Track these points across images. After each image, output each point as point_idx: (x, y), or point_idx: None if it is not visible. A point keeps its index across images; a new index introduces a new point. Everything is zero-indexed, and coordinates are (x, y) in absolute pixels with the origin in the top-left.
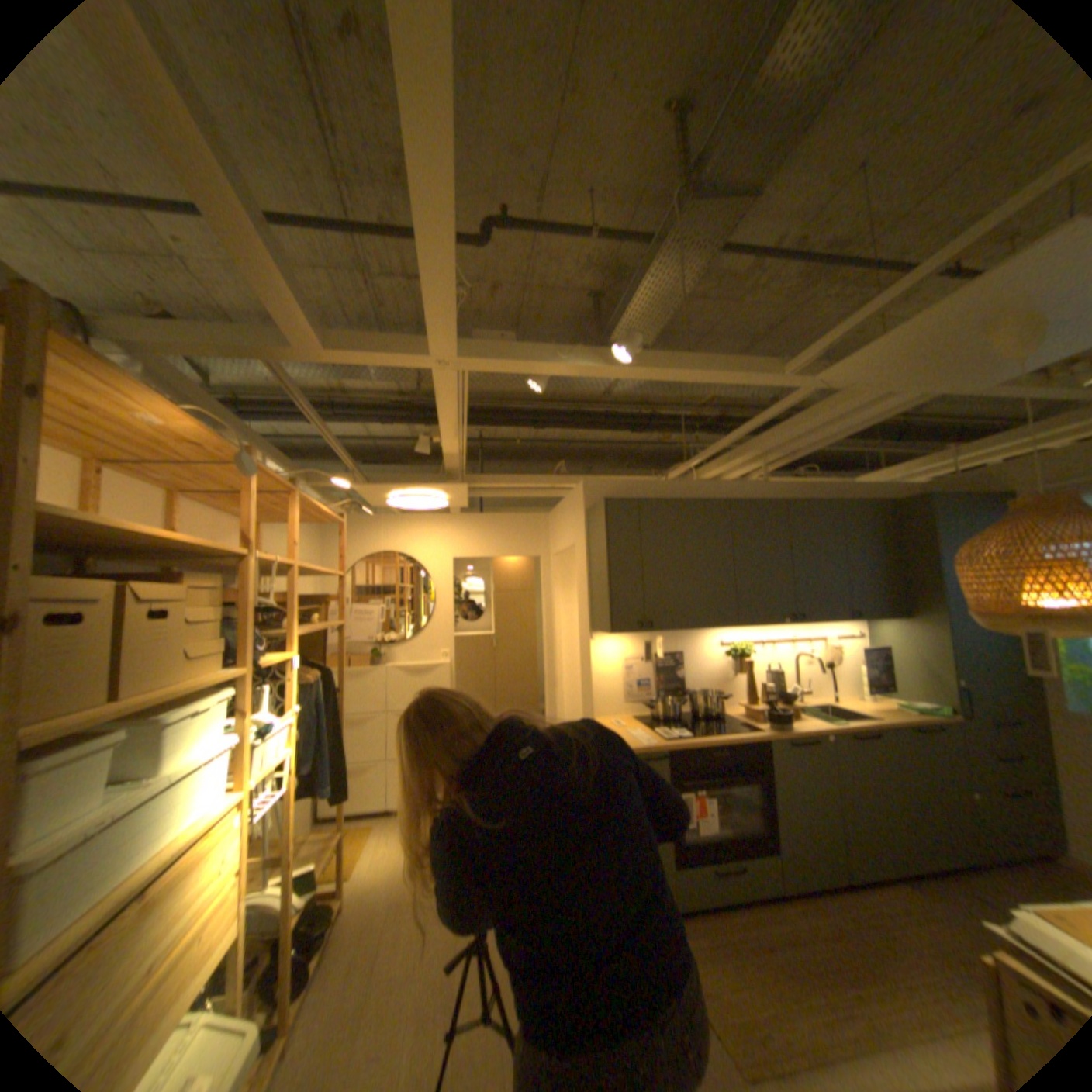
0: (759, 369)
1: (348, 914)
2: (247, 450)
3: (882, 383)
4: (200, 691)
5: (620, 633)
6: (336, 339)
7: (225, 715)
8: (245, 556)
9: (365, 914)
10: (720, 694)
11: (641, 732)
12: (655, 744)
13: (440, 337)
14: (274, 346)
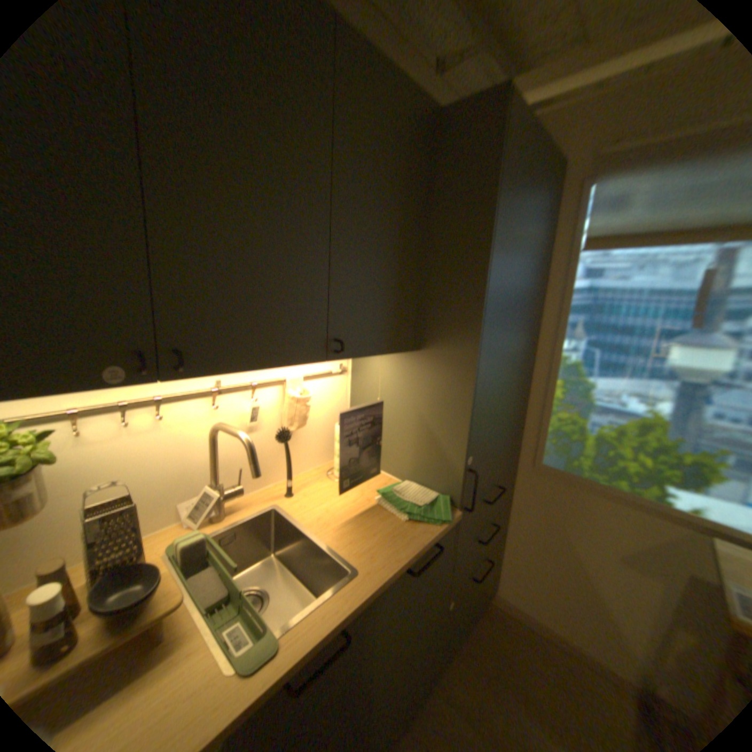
0: None
1: None
2: None
3: None
4: None
5: None
6: None
7: None
8: None
9: None
10: None
11: None
12: None
13: None
14: None
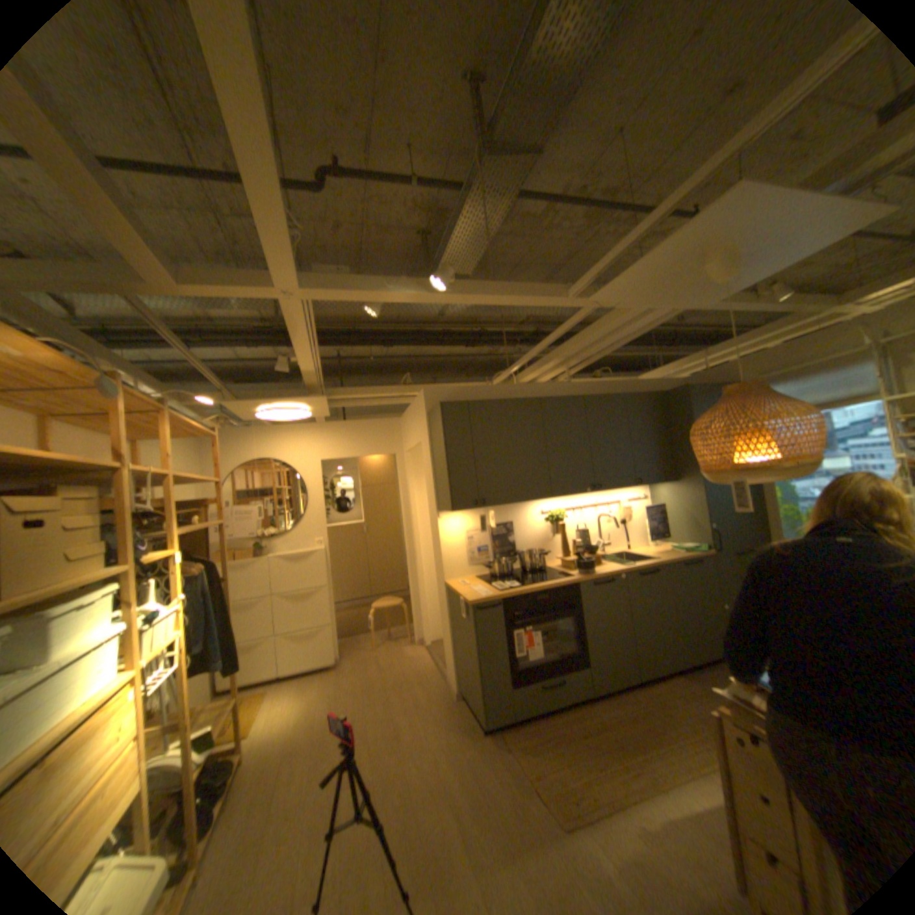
0: (549, 293)
1: (247, 764)
2: (112, 376)
3: (641, 302)
4: (83, 587)
5: (460, 510)
6: (188, 275)
7: (111, 607)
8: (118, 469)
9: (263, 762)
10: (542, 551)
11: (481, 587)
12: (491, 594)
13: (281, 272)
14: (129, 282)
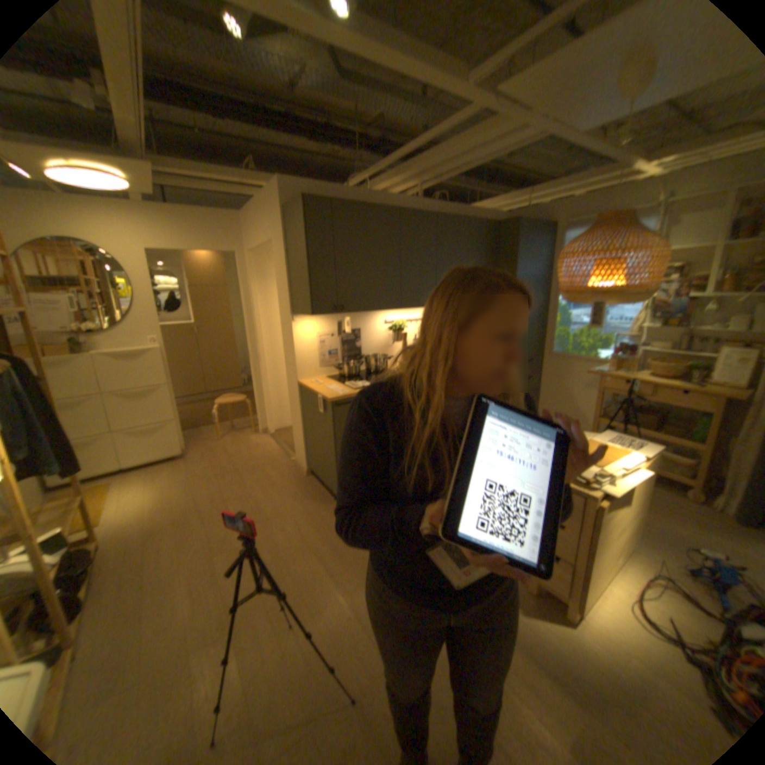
0: (451, 70)
1: (106, 547)
2: None
3: (526, 112)
4: None
5: (319, 314)
6: None
7: None
8: None
9: (124, 543)
10: (384, 355)
11: (335, 385)
12: (347, 391)
13: None
14: None
